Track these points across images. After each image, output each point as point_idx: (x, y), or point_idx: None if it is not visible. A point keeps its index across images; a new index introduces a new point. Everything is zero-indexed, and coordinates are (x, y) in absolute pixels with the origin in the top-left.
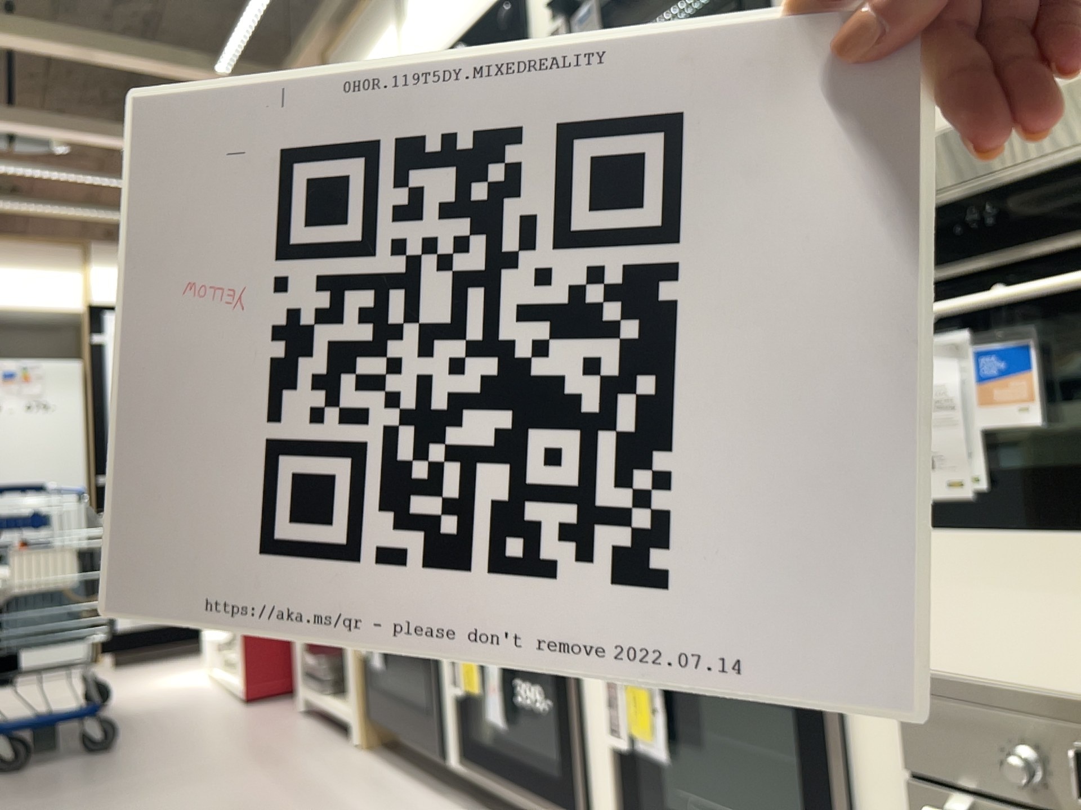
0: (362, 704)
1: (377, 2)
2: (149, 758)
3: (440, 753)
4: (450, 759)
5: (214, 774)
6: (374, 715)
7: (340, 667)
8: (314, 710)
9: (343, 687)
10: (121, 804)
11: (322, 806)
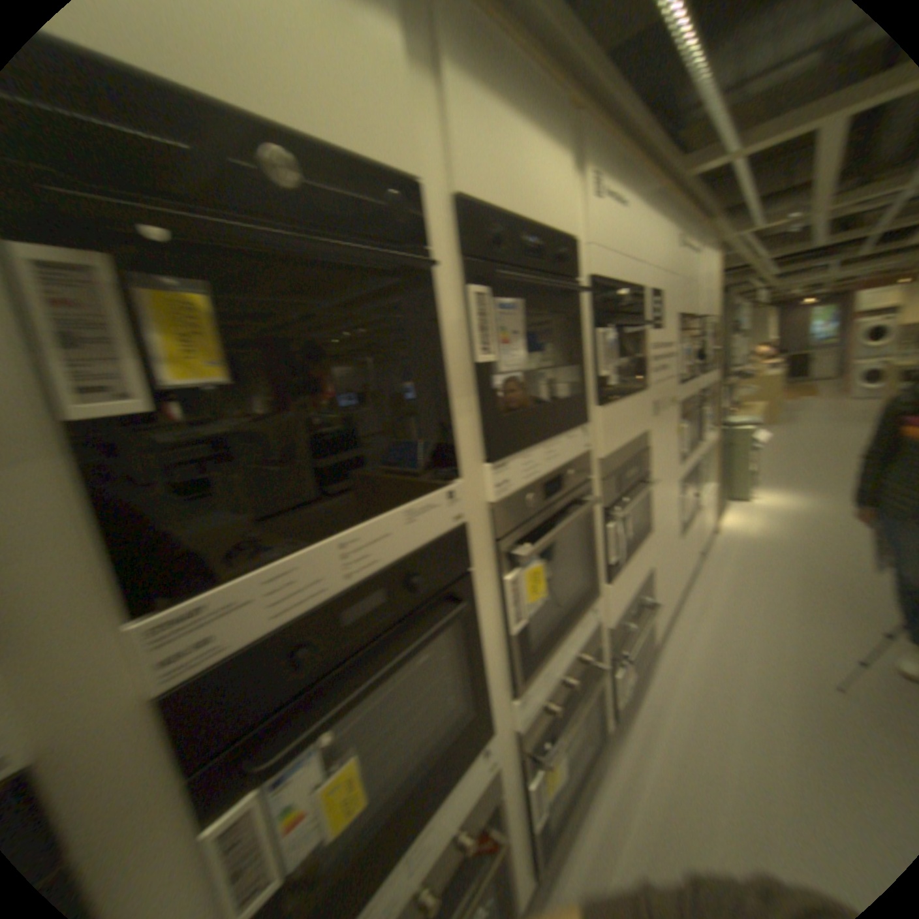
0: None
1: None
2: None
3: None
4: None
5: None
6: None
7: None
8: None
9: None
10: None
11: None
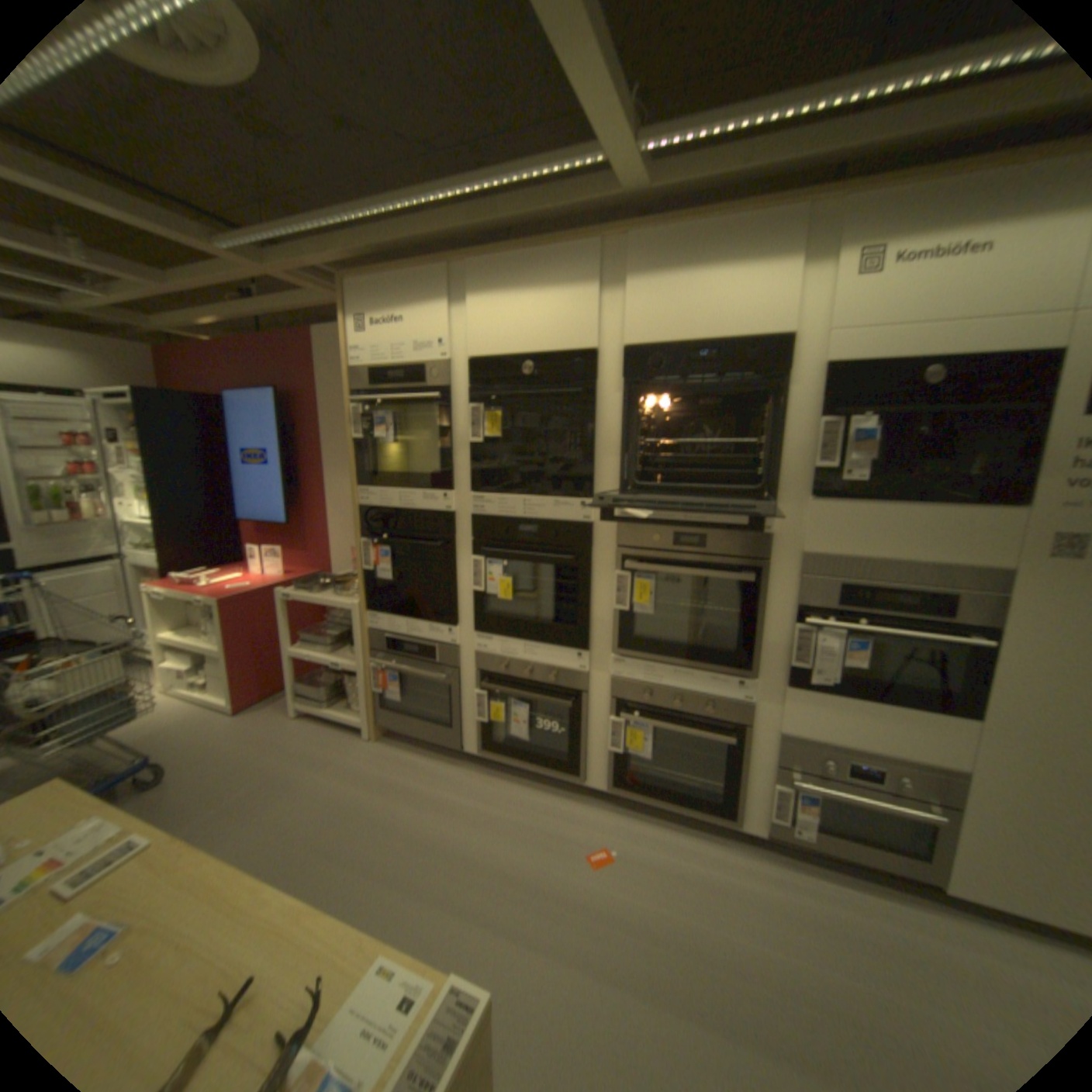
0: (373, 719)
1: (427, 276)
2: (210, 783)
3: (457, 747)
4: (466, 749)
5: (284, 785)
6: (379, 722)
7: (339, 694)
8: (300, 714)
9: (344, 705)
10: (239, 829)
11: (392, 791)
